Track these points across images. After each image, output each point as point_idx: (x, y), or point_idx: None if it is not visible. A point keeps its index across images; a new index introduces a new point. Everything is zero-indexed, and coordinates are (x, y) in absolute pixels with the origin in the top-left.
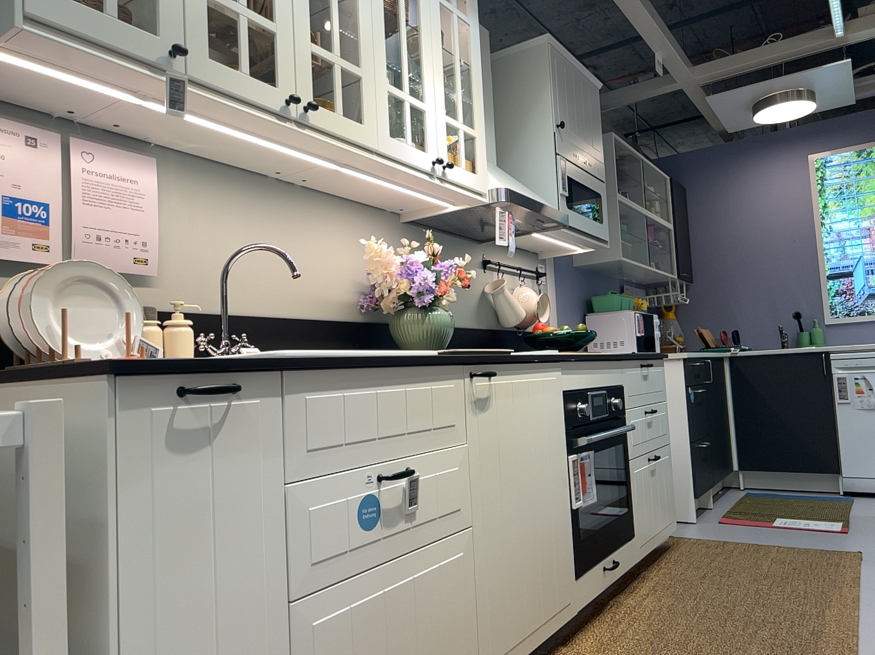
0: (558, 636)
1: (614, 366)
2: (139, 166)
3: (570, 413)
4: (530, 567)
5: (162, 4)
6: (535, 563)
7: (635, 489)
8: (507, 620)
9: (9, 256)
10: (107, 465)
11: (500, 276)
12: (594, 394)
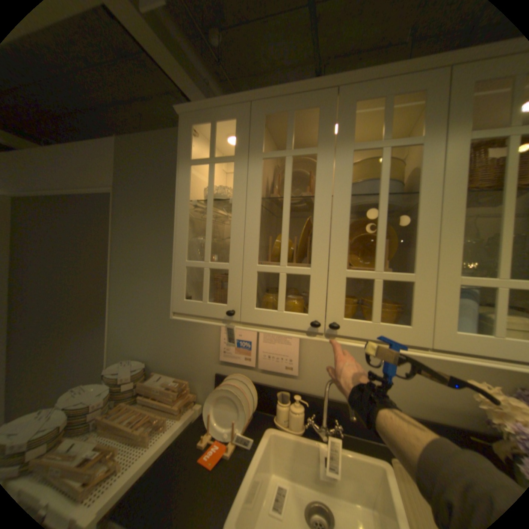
0: None
1: None
2: None
3: None
4: None
5: (231, 286)
6: None
7: None
8: None
9: (238, 361)
10: None
11: None
12: None
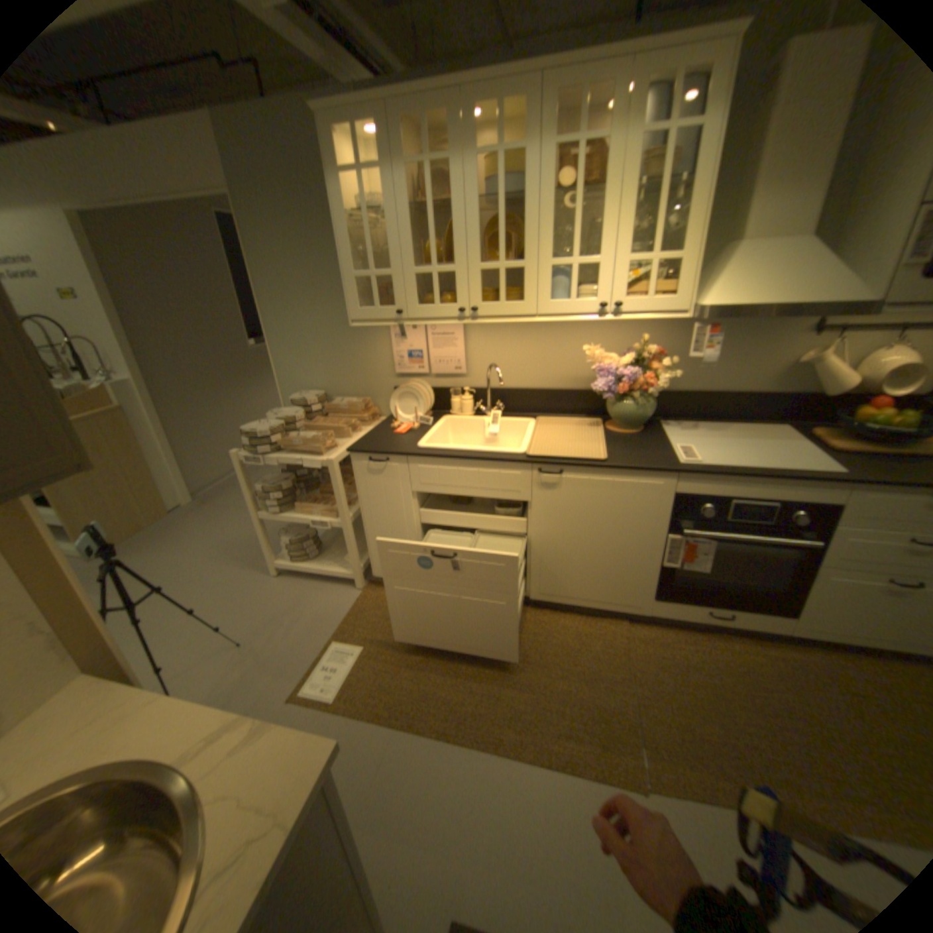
0: (624, 616)
1: (821, 487)
2: (455, 327)
3: (682, 509)
4: (588, 573)
5: (396, 291)
6: (596, 574)
7: (822, 592)
8: (558, 585)
9: (413, 372)
10: (356, 474)
11: (842, 339)
12: (751, 503)
